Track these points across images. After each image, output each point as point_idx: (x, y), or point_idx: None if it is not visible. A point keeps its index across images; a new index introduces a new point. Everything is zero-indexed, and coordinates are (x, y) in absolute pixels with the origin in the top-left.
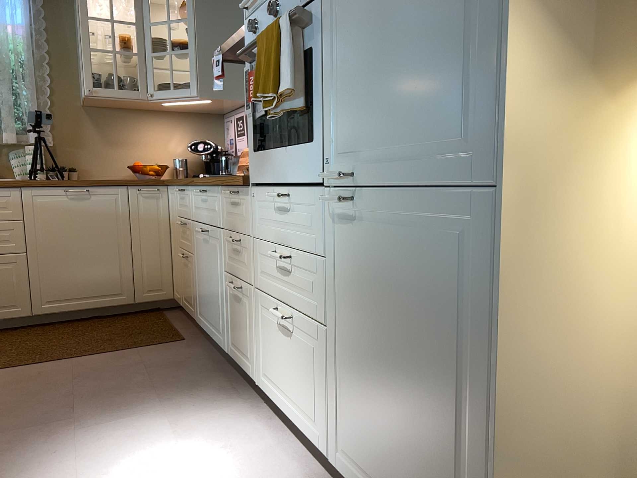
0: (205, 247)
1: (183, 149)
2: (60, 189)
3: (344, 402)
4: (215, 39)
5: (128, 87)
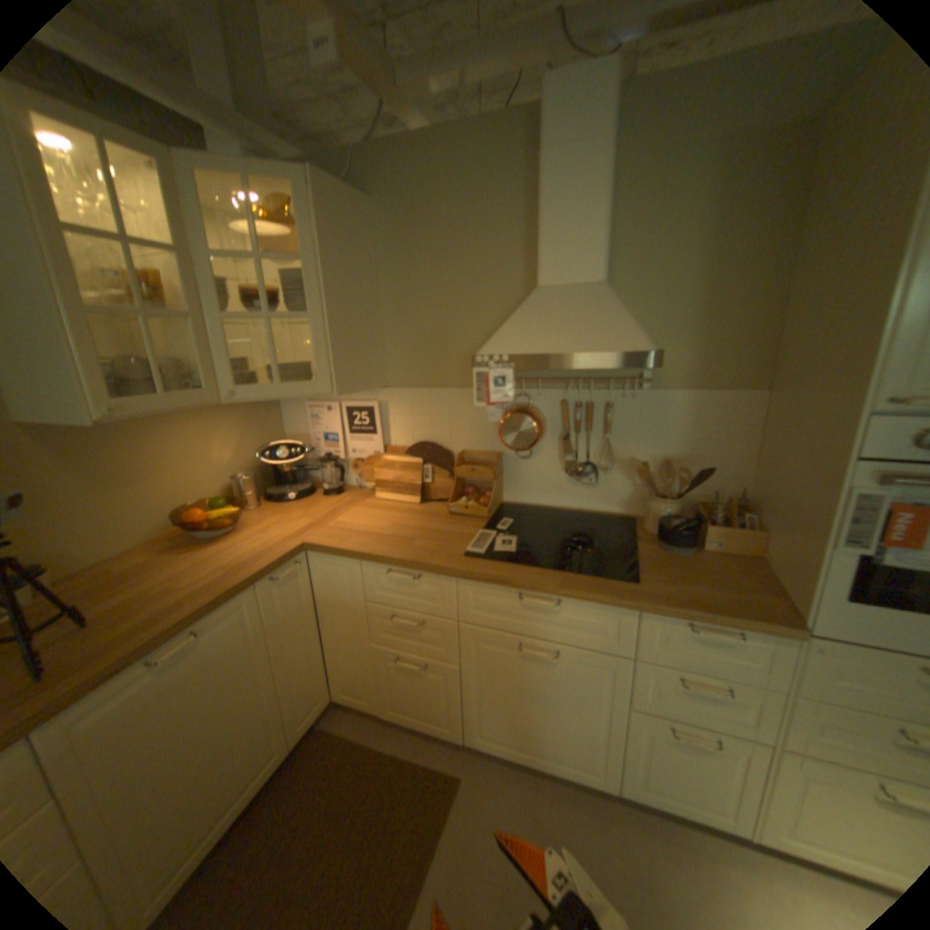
0: (538, 669)
1: (234, 455)
2: (136, 666)
3: None
4: (345, 295)
5: (171, 381)
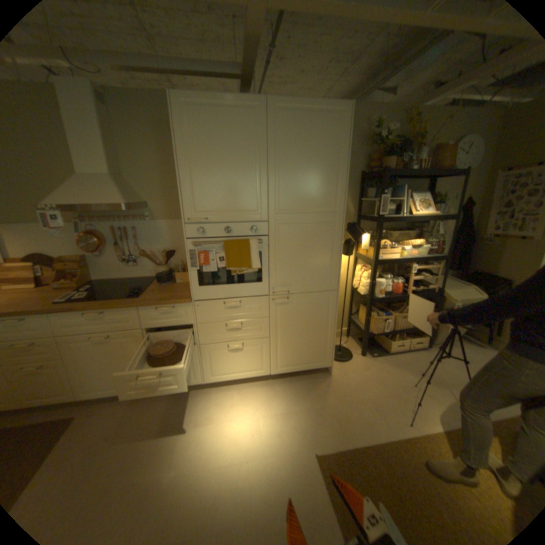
0: (101, 347)
1: None
2: None
3: (277, 353)
4: None
5: None
